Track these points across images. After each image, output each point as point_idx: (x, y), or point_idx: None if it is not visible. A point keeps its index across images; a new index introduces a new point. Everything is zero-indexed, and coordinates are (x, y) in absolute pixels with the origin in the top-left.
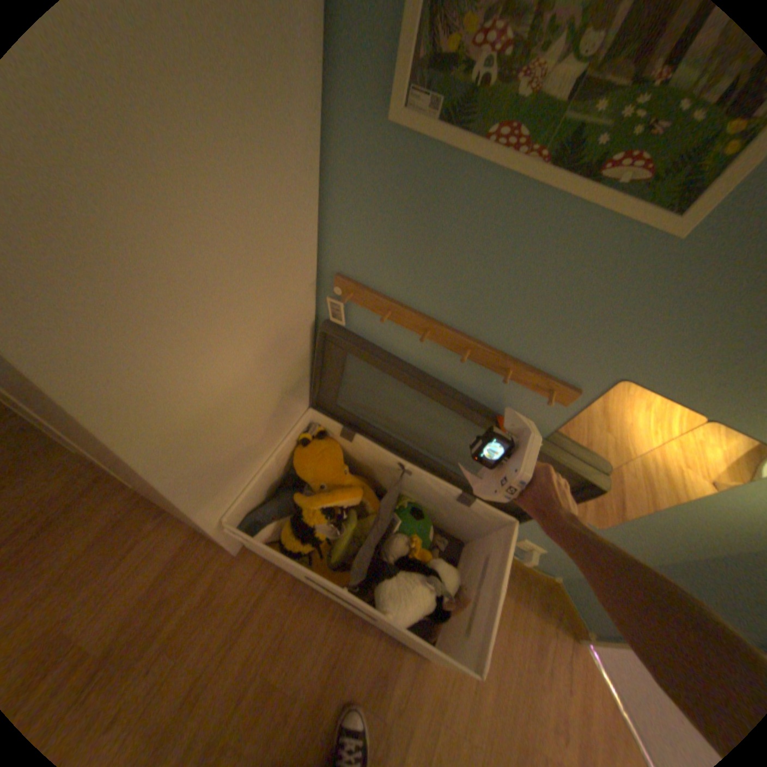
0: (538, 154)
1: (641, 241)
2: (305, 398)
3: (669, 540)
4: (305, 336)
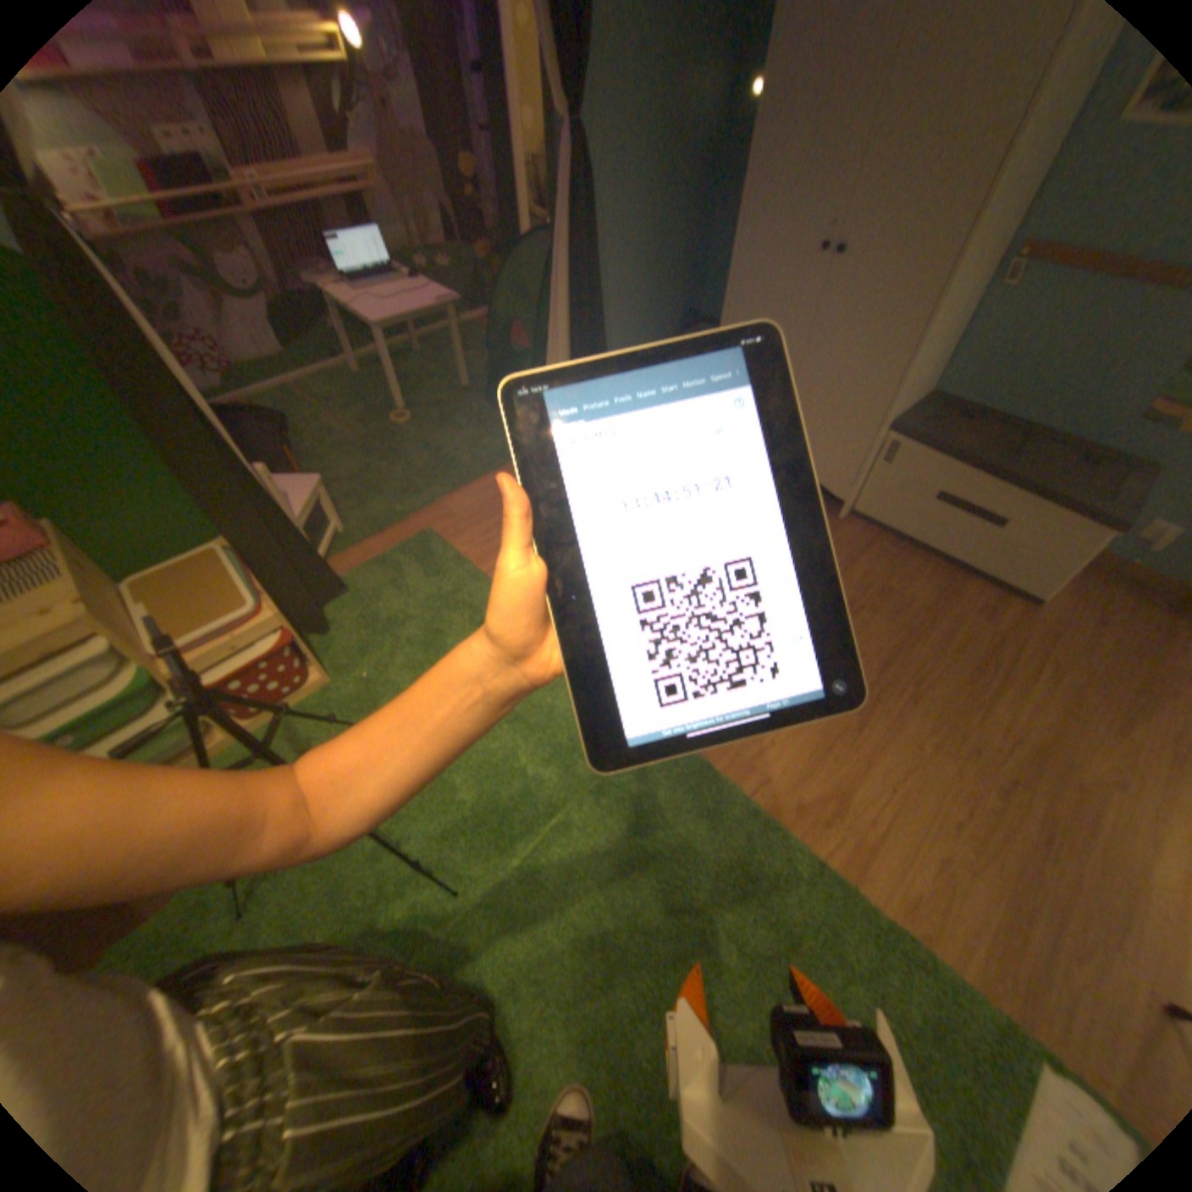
0: None
1: None
2: (939, 374)
3: None
4: (979, 295)
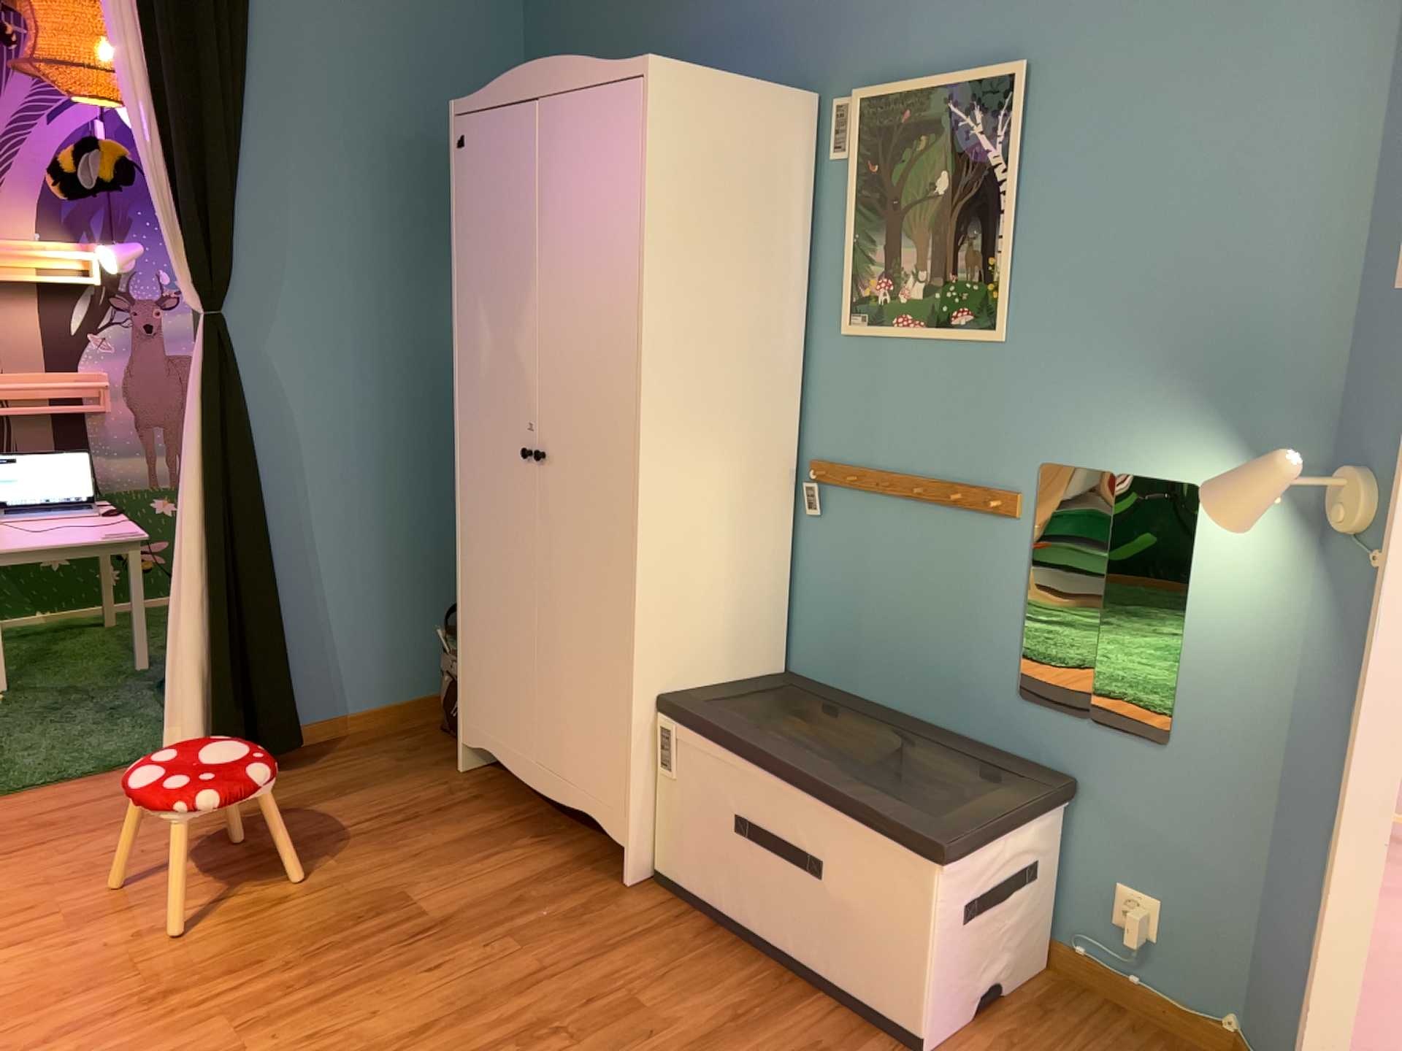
0: (916, 326)
1: (987, 353)
2: (772, 643)
3: (1228, 706)
4: (778, 527)
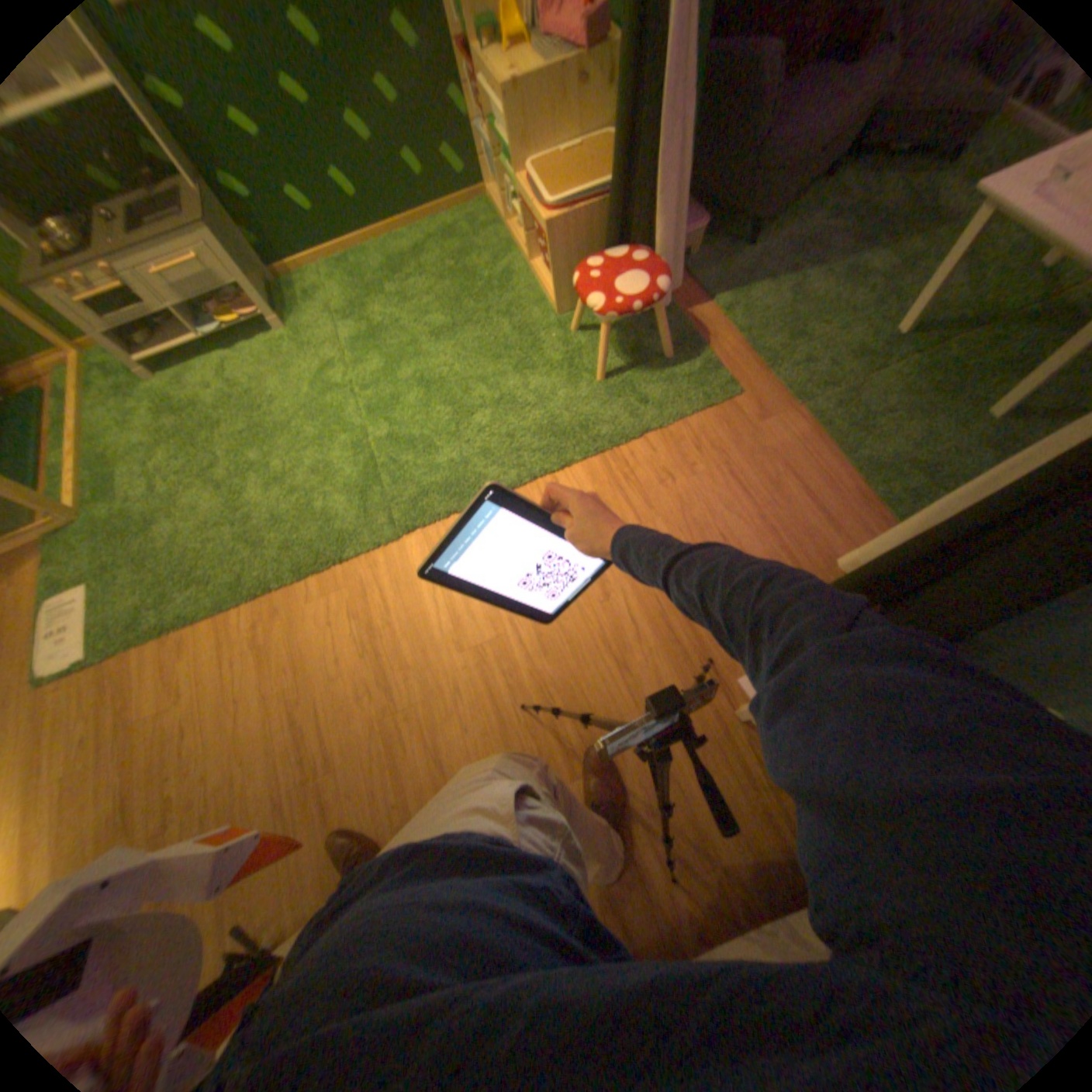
0: None
1: None
2: None
3: None
4: None
